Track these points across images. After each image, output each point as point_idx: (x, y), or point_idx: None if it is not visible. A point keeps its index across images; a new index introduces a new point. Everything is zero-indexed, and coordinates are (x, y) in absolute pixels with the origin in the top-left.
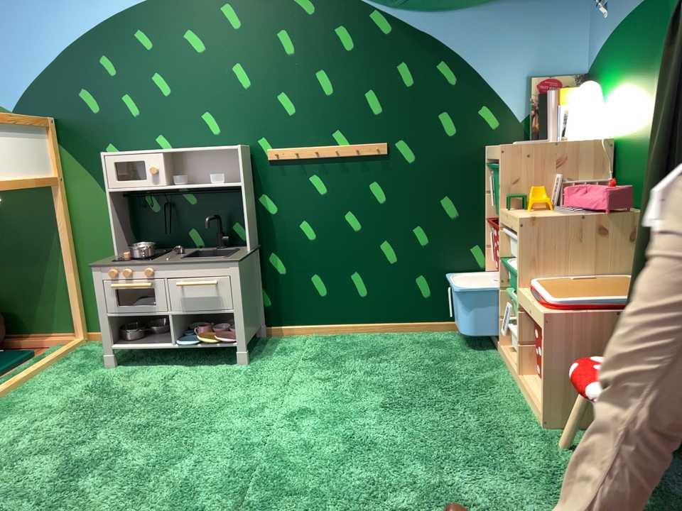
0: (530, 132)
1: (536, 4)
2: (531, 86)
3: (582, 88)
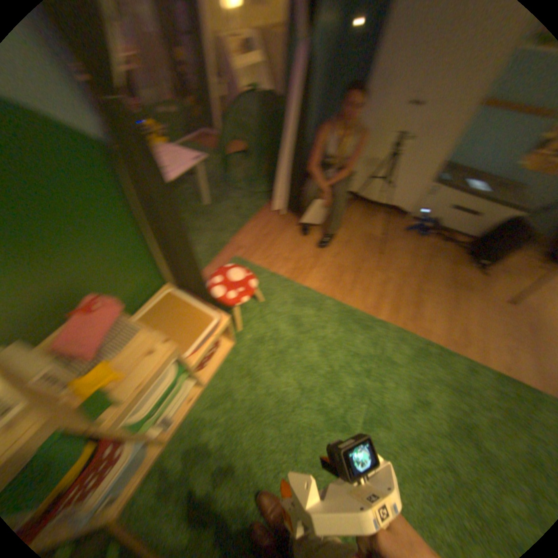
0: None
1: None
2: None
3: None
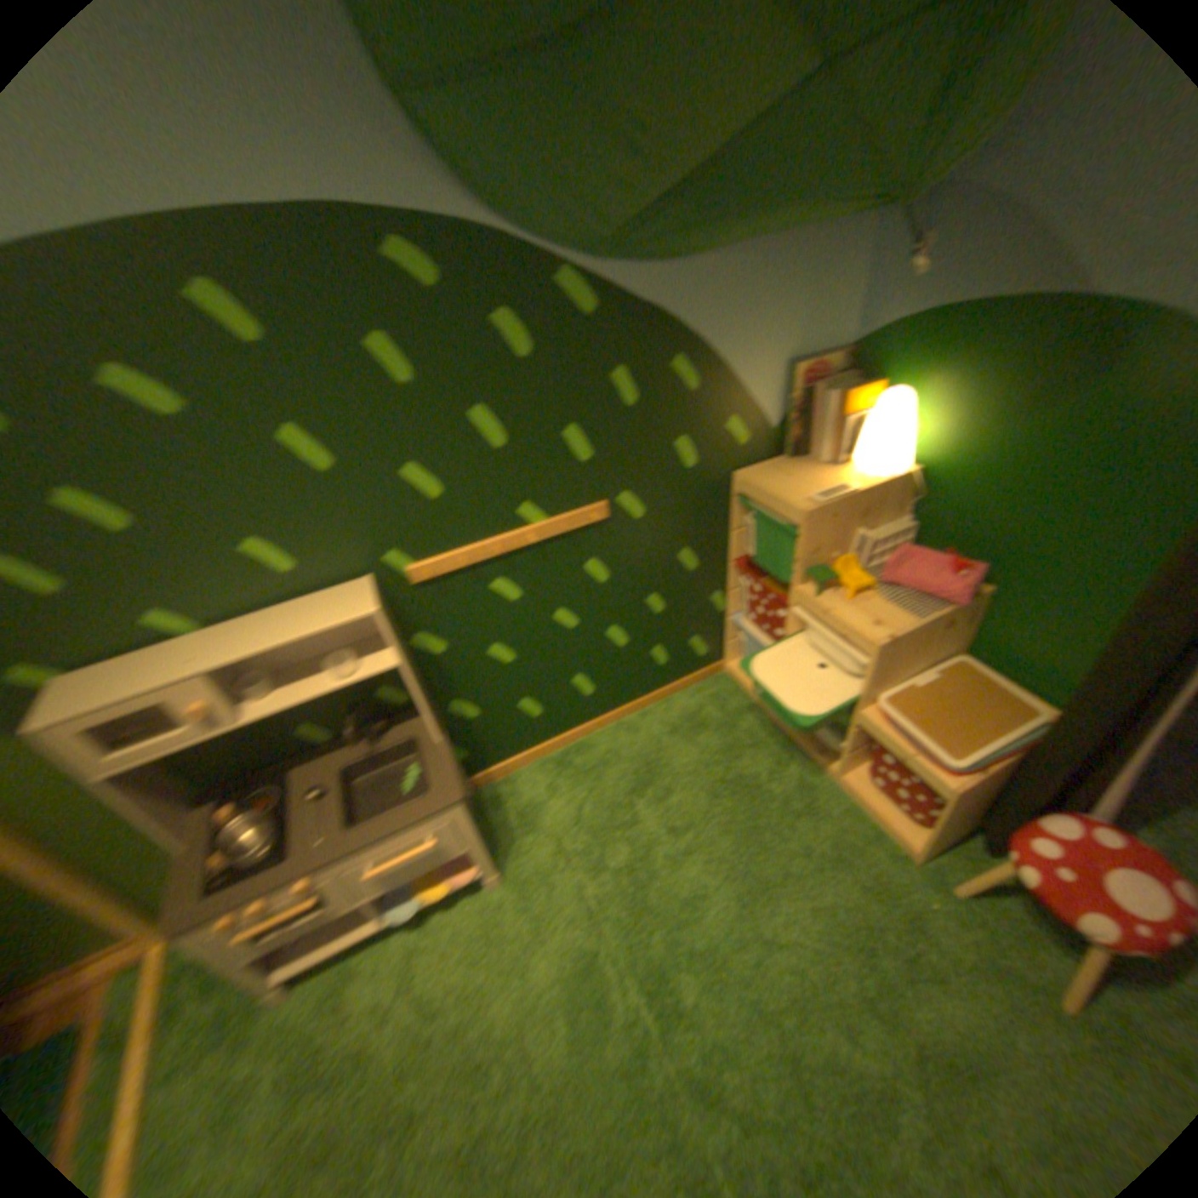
0: (785, 440)
1: (814, 235)
2: (796, 376)
3: (890, 397)
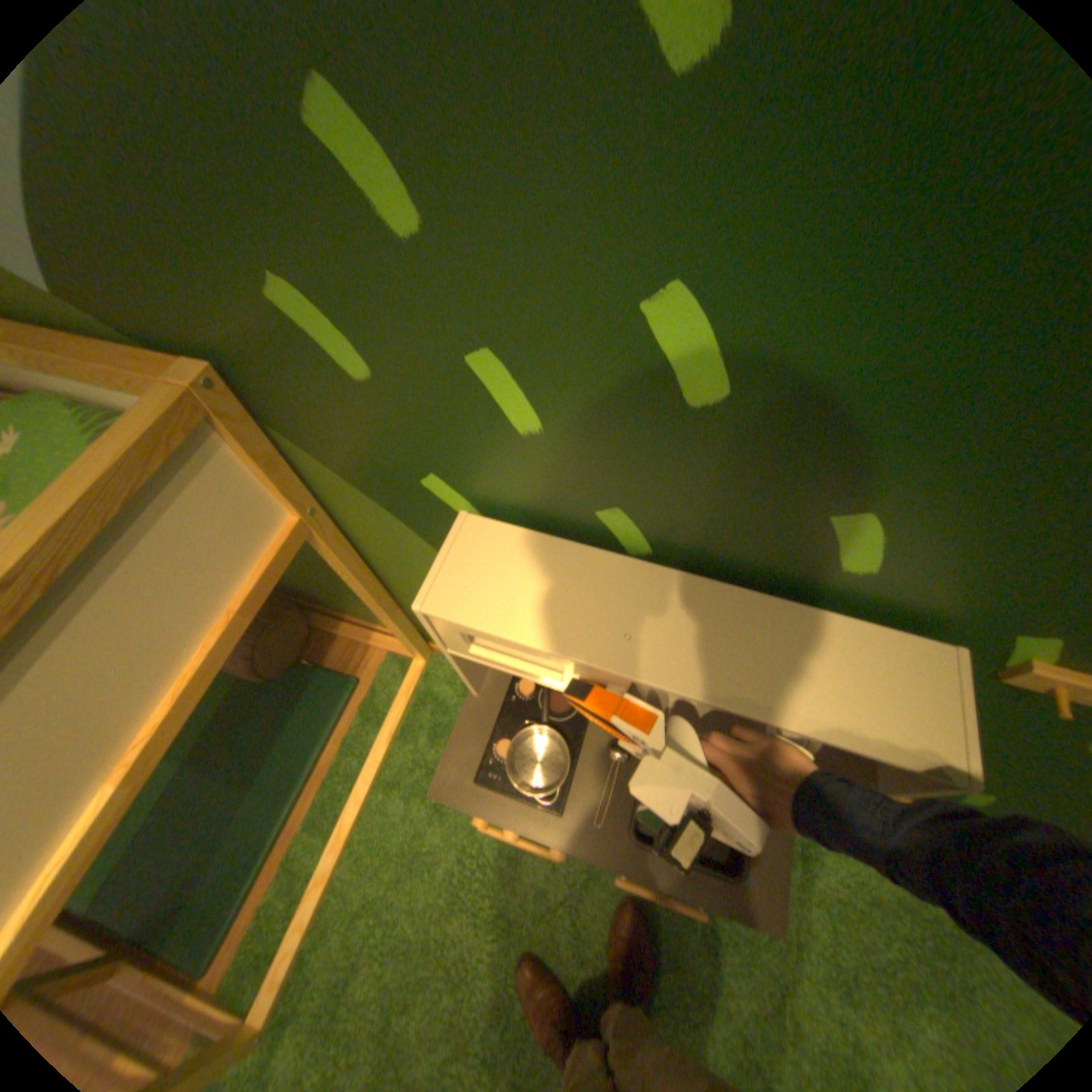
0: None
1: None
2: None
3: None
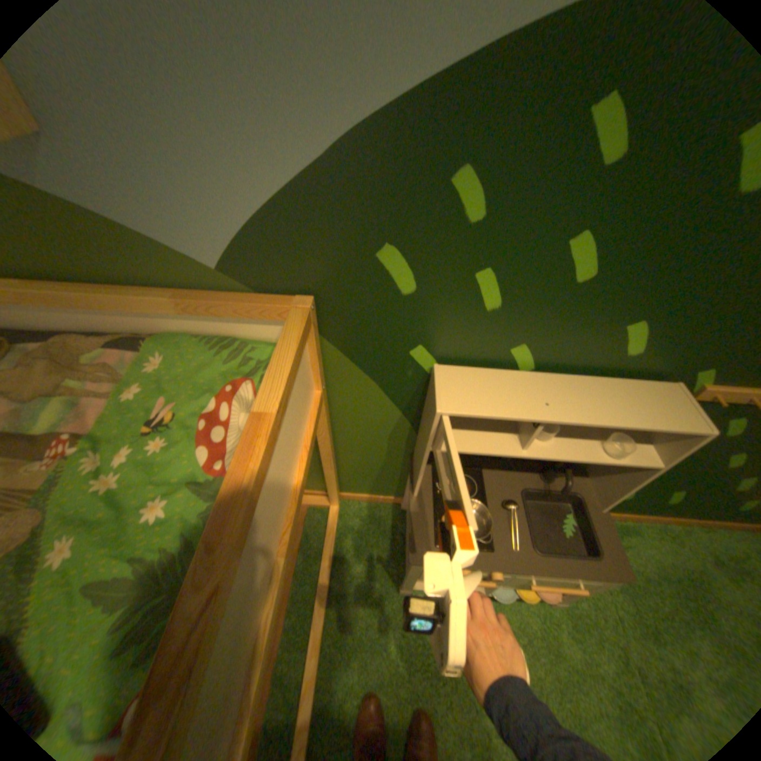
0: None
1: None
2: None
3: None
